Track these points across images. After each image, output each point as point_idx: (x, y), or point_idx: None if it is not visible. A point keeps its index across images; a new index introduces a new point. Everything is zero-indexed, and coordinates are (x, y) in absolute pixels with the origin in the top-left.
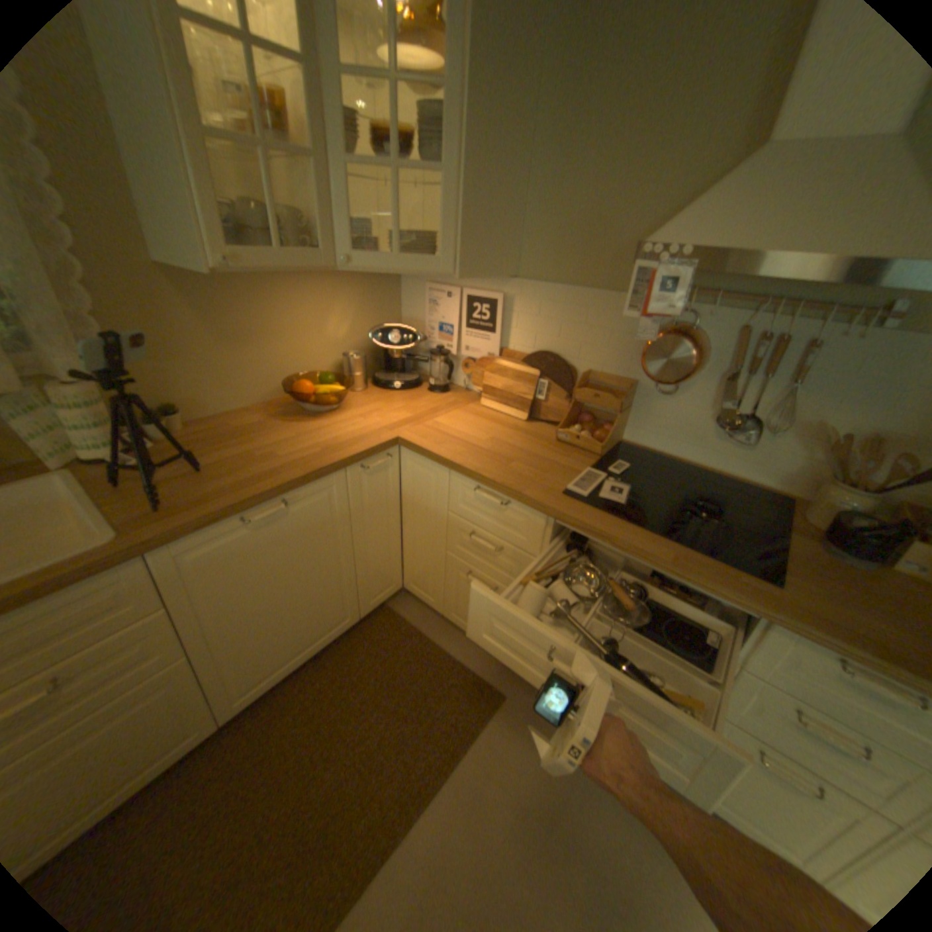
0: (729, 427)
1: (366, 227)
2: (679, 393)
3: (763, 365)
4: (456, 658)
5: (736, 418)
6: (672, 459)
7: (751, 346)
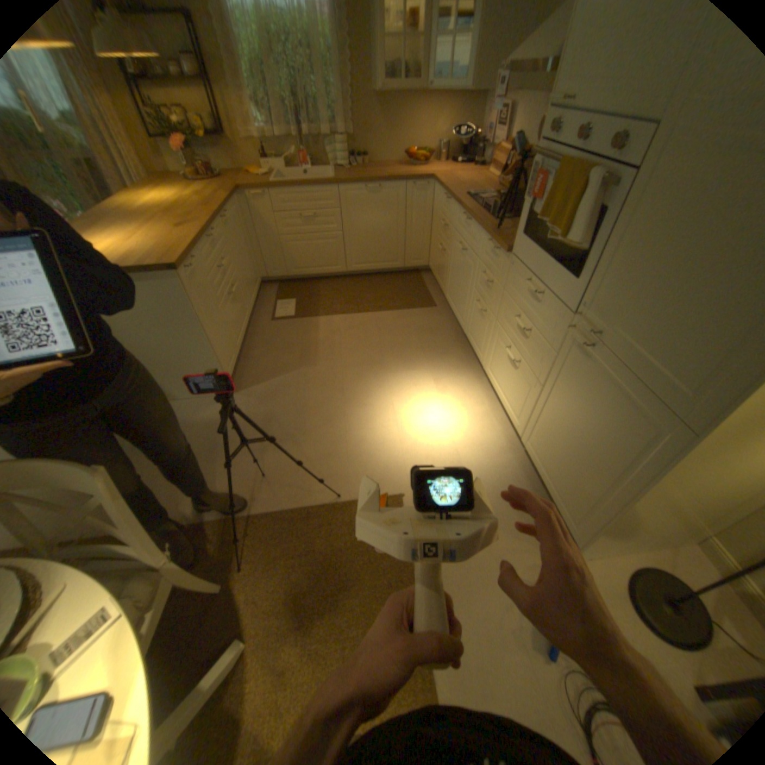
0: None
1: (452, 67)
2: None
3: None
4: (429, 293)
5: None
6: None
7: None
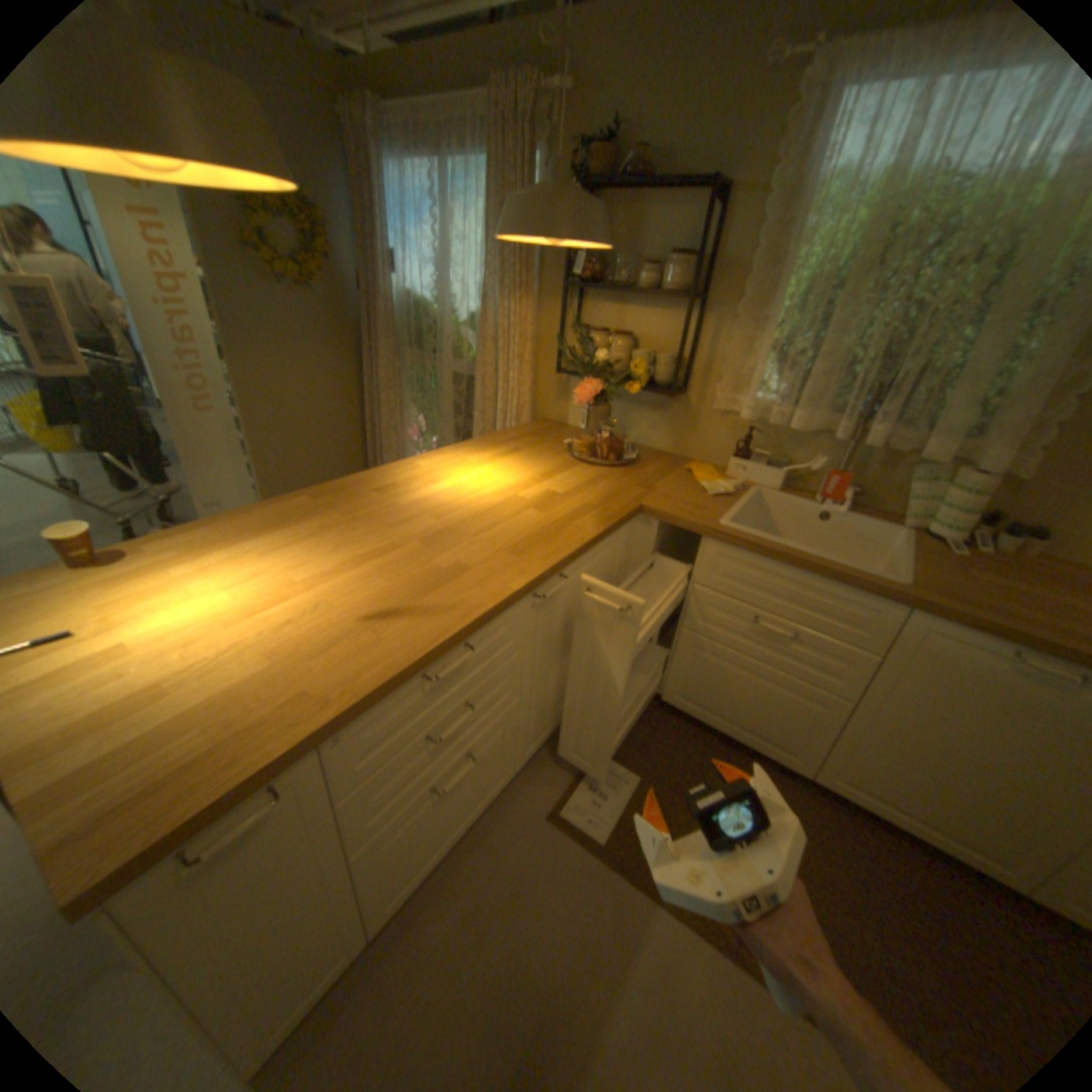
0: None
1: None
2: None
3: None
4: None
5: None
6: None
7: None
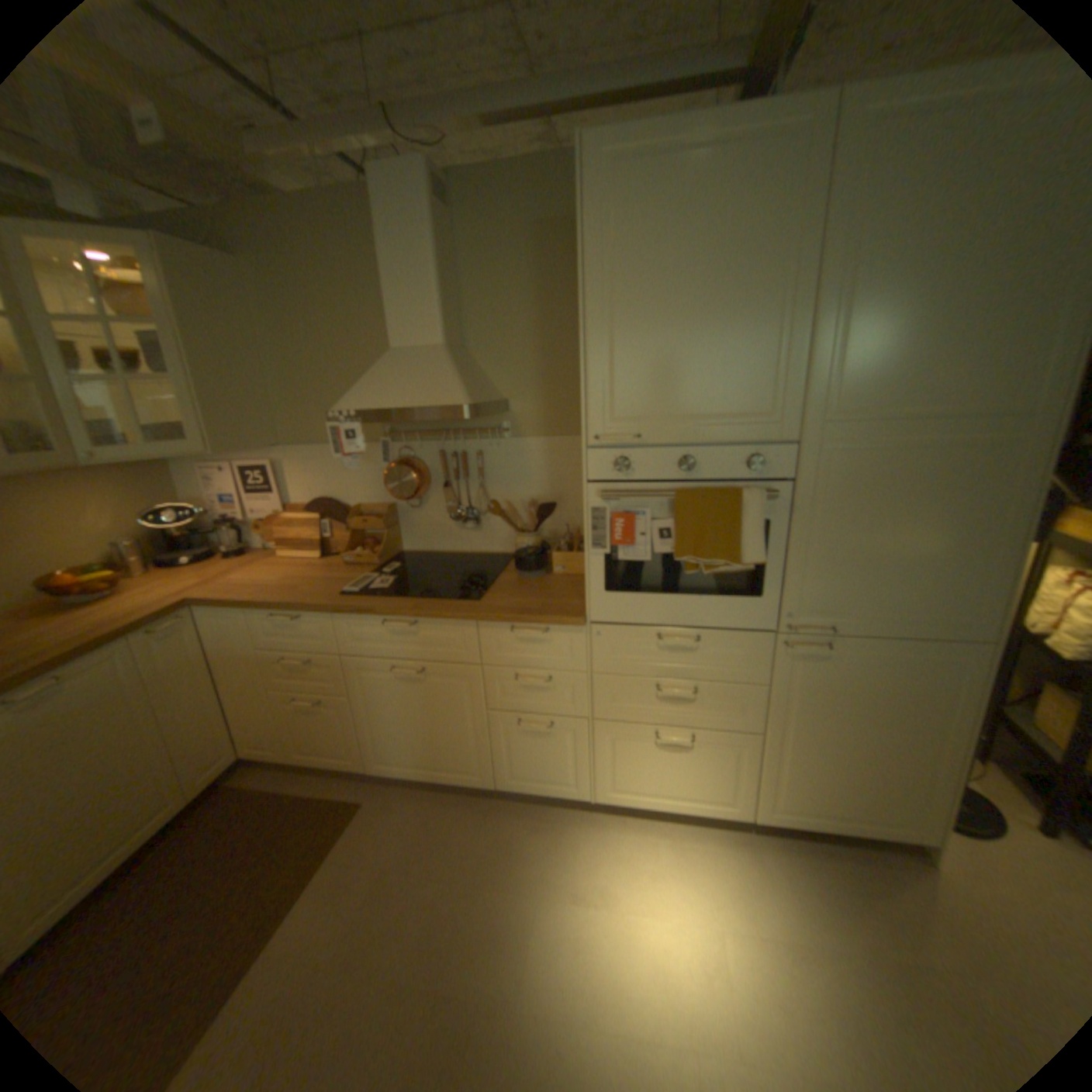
0: (465, 520)
1: (111, 426)
2: (425, 505)
3: (460, 474)
4: (309, 797)
5: (465, 512)
6: (441, 554)
7: (449, 463)
